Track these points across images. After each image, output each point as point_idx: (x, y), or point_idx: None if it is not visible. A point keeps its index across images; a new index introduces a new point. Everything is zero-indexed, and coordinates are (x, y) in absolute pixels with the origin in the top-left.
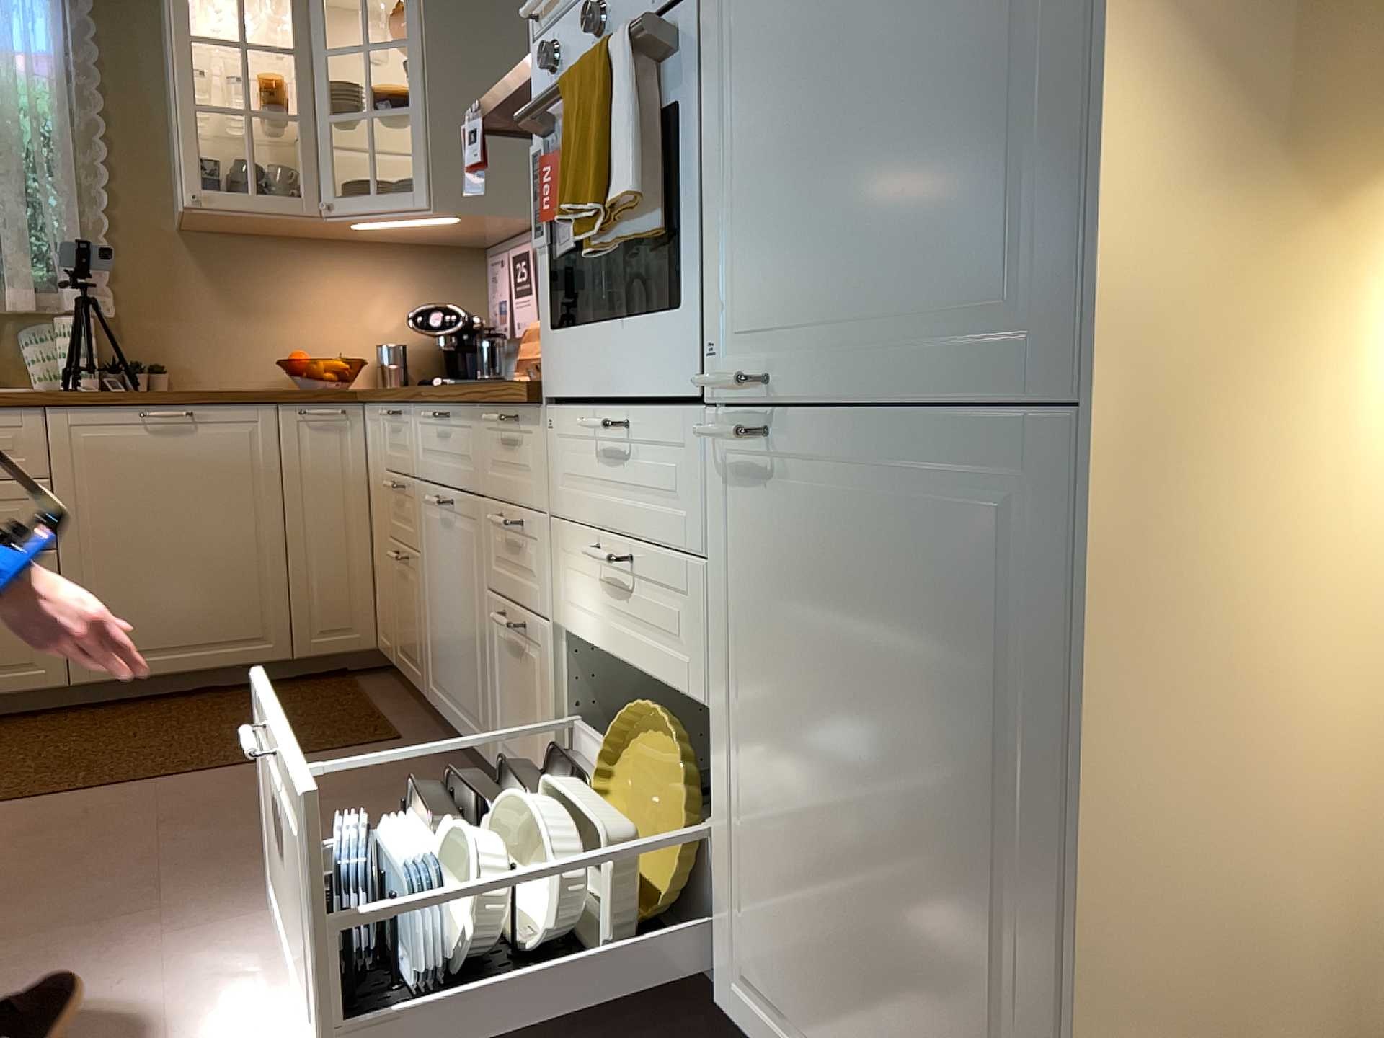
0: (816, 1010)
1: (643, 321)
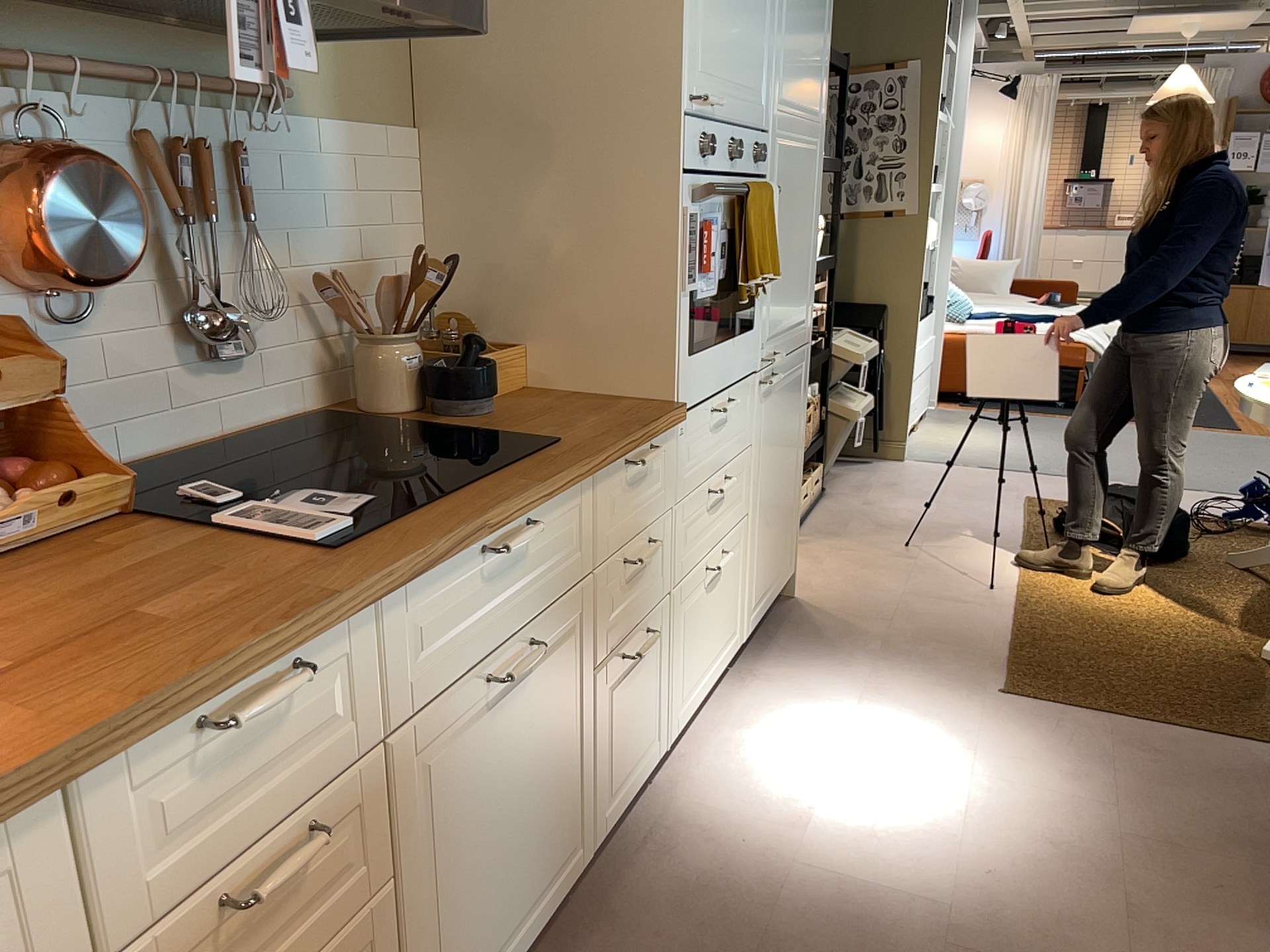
0: (767, 575)
1: (736, 337)
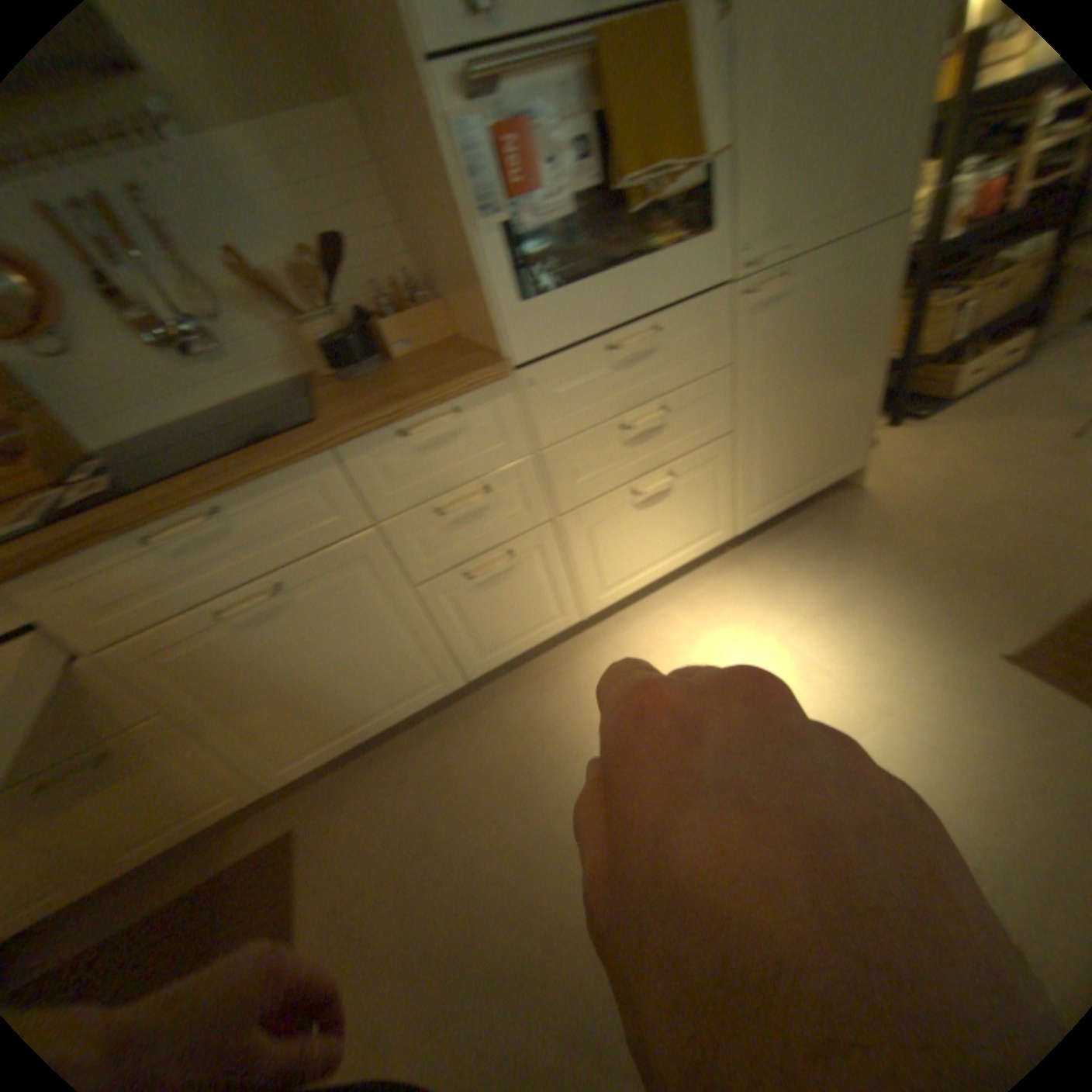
0: (793, 478)
1: (664, 251)
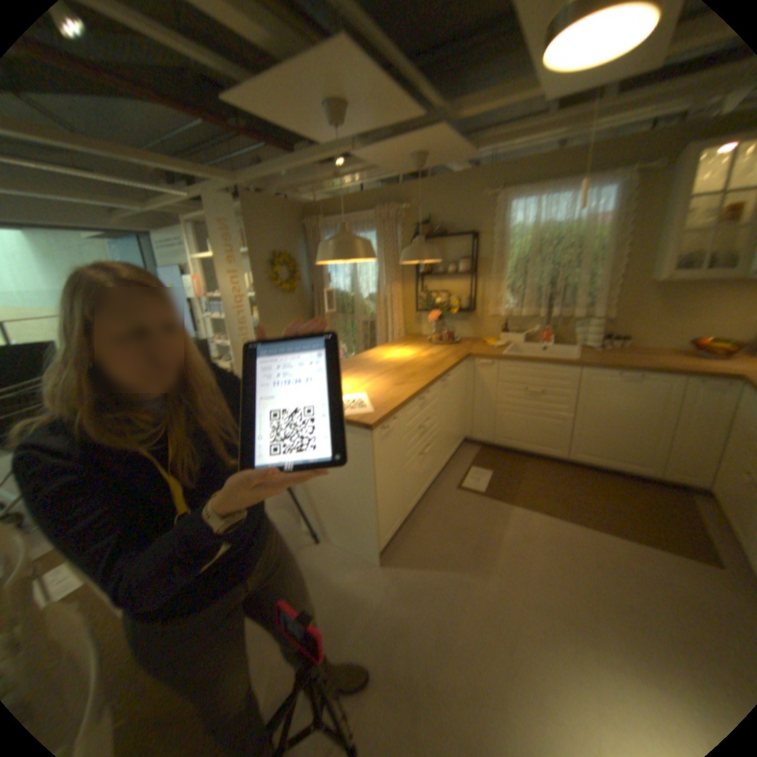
0: None
1: None
